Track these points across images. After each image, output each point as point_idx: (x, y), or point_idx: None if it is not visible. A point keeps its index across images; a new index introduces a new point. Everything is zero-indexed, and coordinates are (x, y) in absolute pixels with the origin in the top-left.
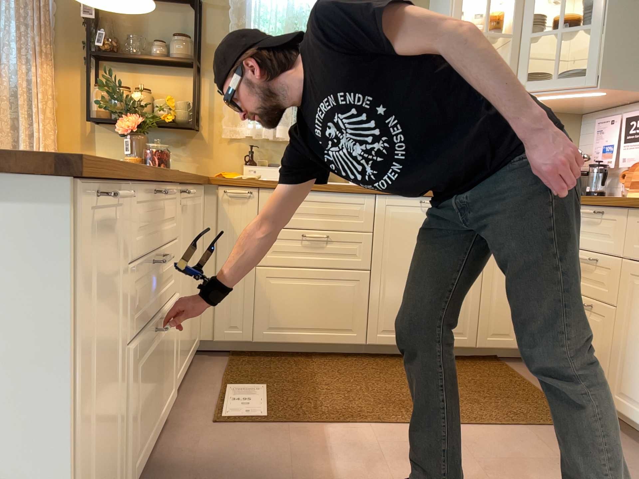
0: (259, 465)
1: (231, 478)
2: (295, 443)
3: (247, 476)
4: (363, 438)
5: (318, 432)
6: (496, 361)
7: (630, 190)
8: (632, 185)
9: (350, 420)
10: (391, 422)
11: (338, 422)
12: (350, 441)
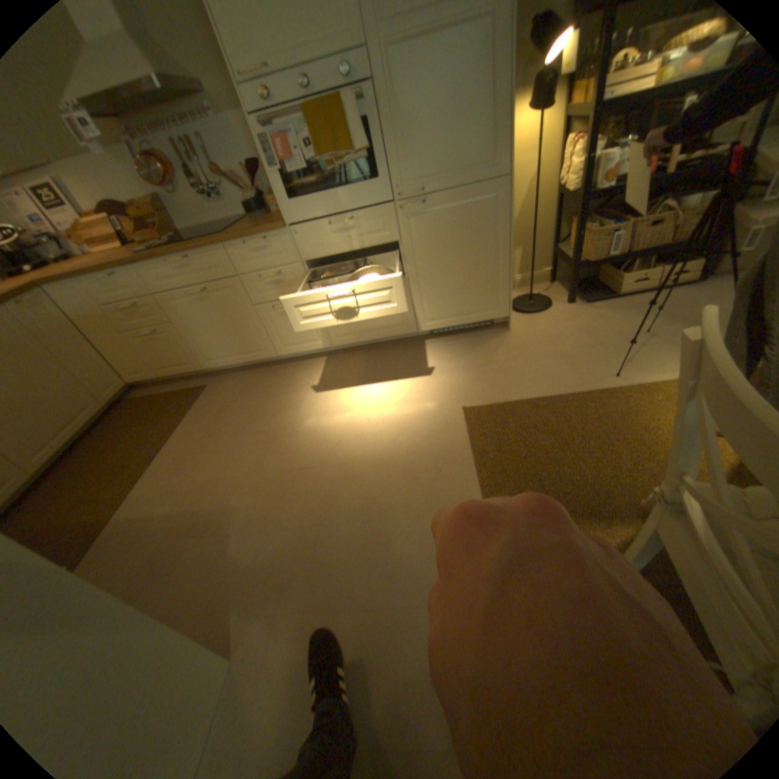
0: (124, 564)
1: (126, 585)
2: (116, 539)
3: (131, 573)
4: (143, 493)
5: (115, 523)
6: (119, 403)
7: (90, 247)
8: (87, 243)
9: (118, 500)
10: (139, 475)
11: (114, 508)
12: (140, 501)
